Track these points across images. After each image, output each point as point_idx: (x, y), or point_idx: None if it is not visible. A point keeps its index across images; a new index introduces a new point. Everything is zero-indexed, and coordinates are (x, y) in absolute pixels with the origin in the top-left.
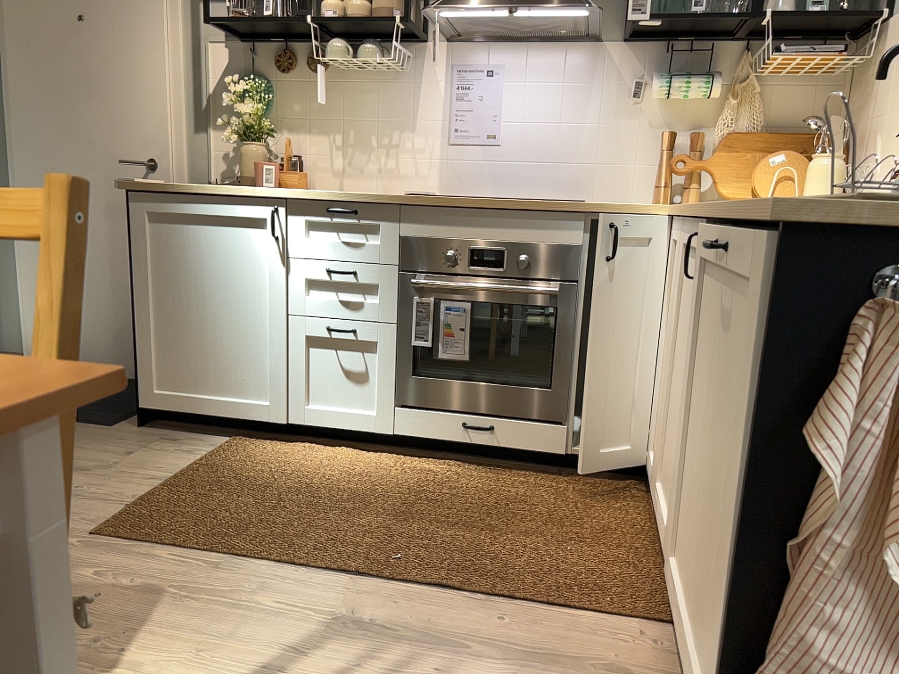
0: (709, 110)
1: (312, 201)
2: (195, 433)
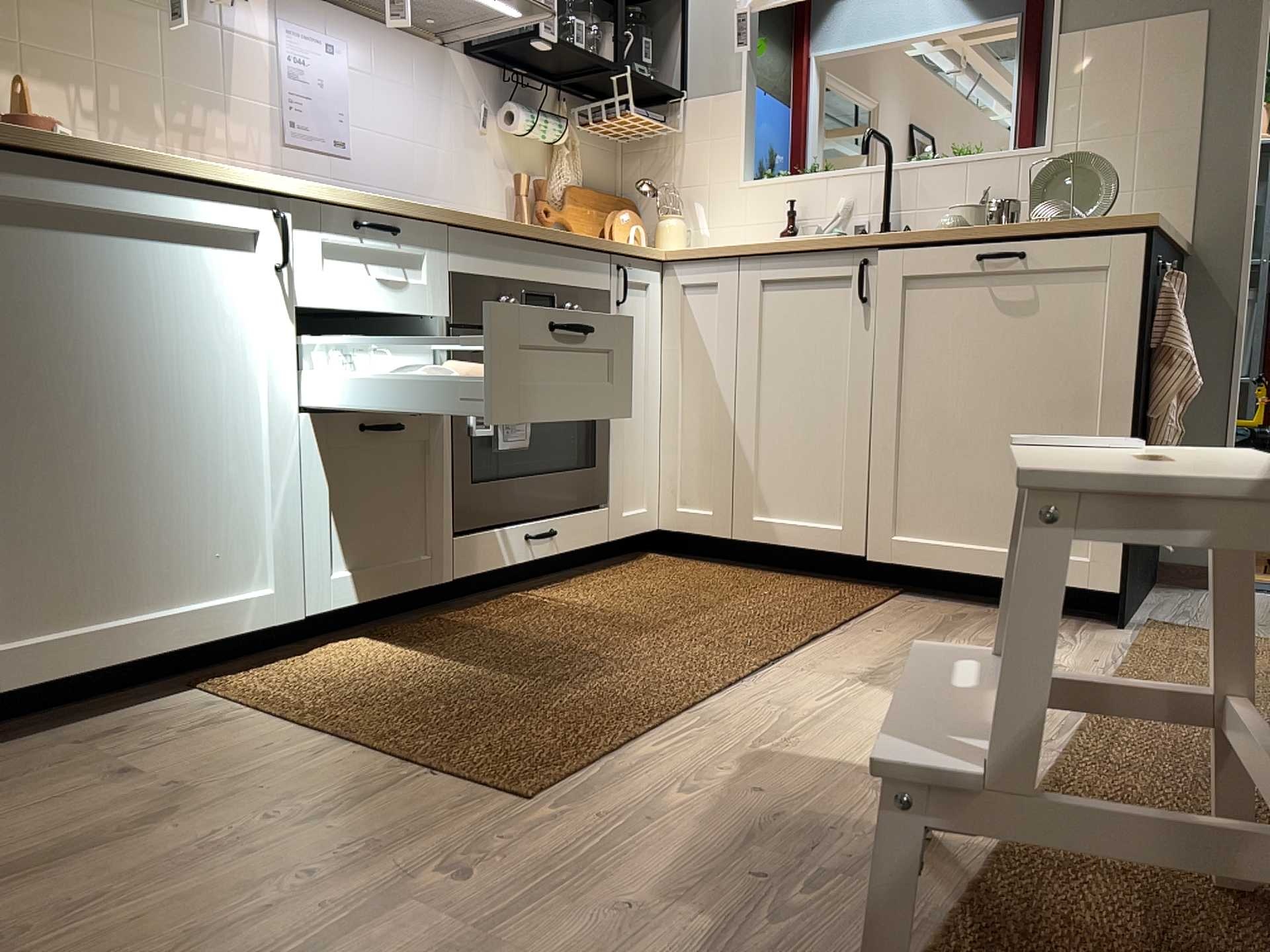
0: (540, 157)
1: (336, 208)
2: (103, 713)
